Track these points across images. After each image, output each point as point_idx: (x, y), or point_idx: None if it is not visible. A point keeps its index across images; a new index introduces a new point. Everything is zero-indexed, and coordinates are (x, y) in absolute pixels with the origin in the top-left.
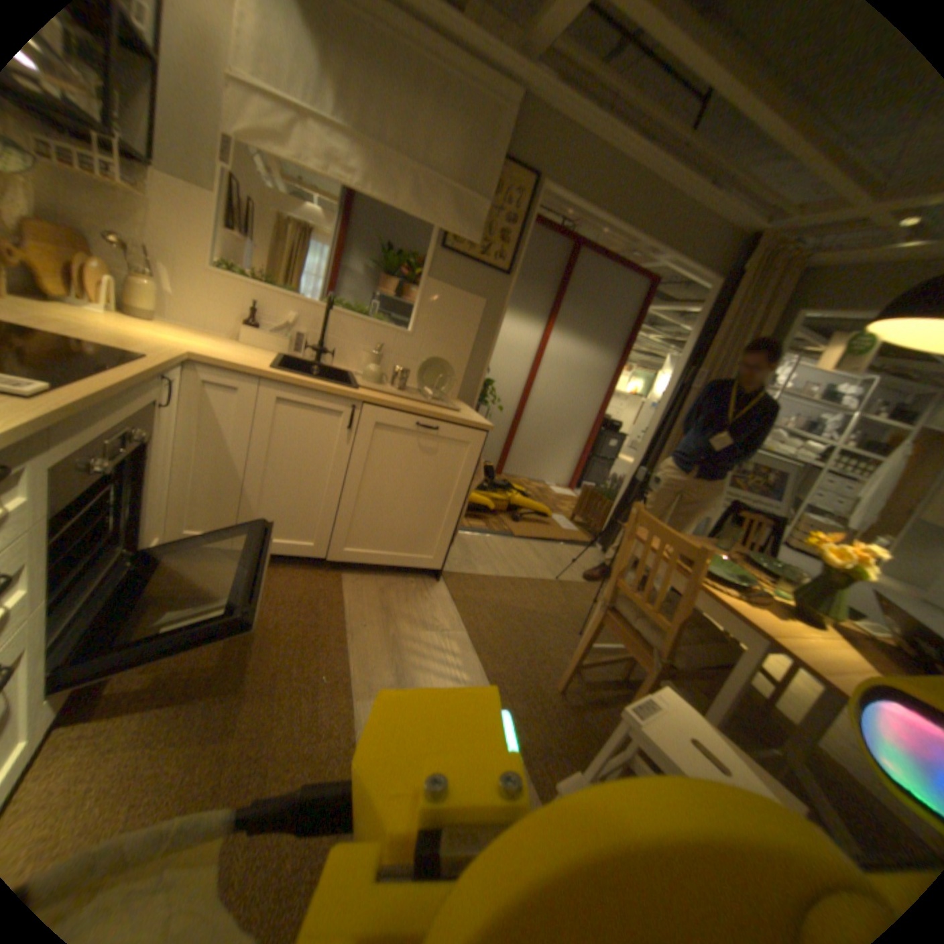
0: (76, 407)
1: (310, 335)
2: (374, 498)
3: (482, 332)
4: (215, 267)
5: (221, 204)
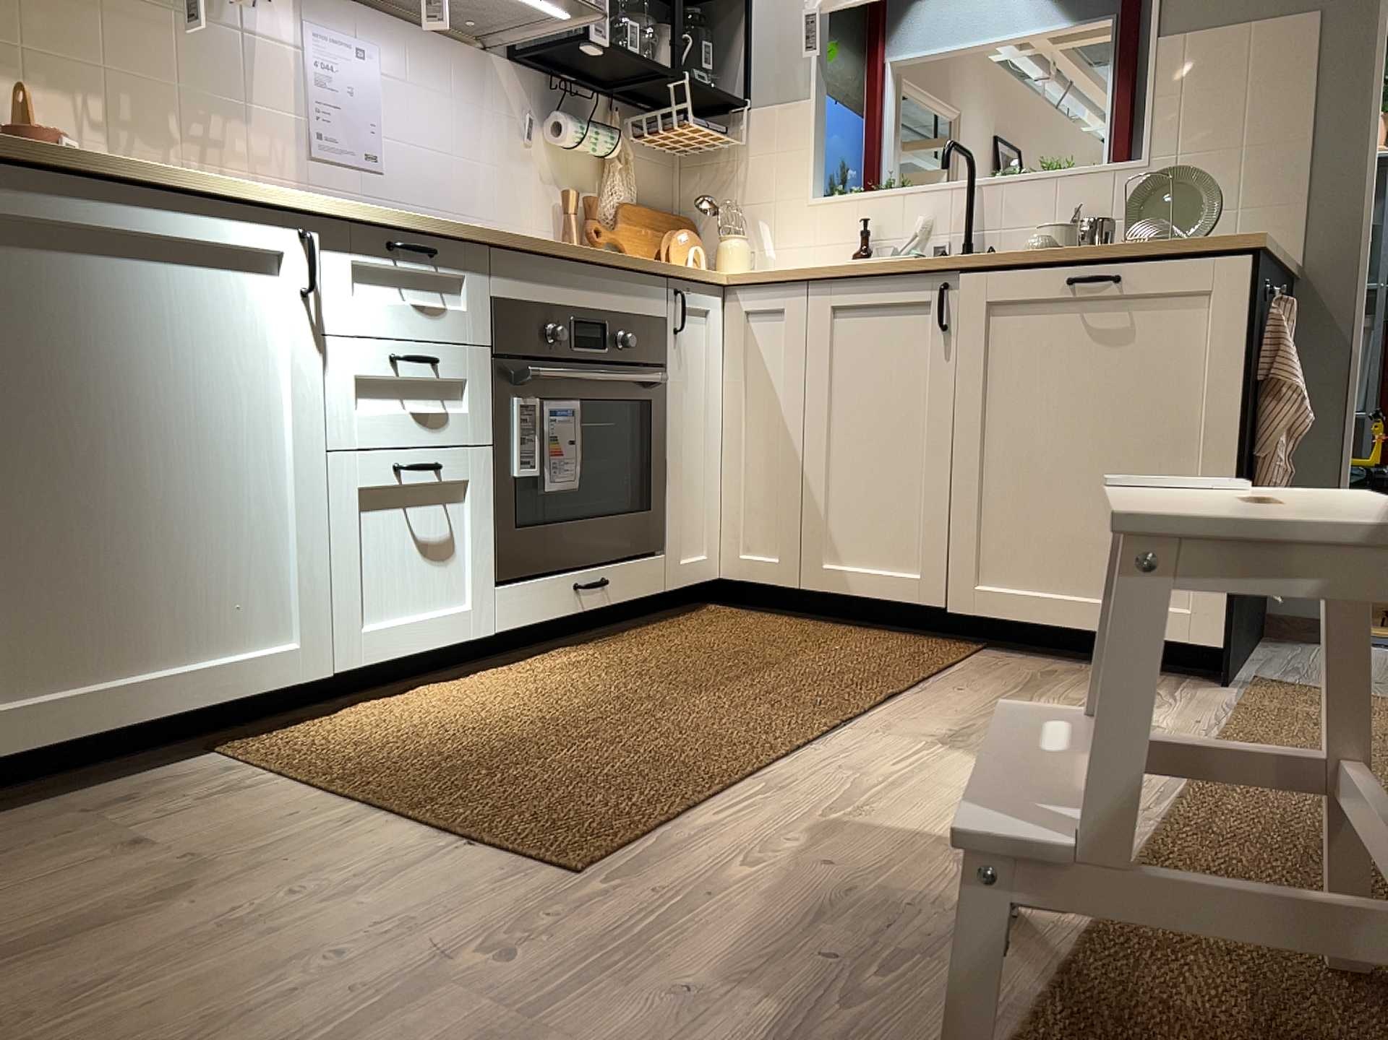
0: (513, 242)
1: (952, 246)
2: (1016, 466)
3: (1324, 89)
4: (818, 199)
5: (824, 116)
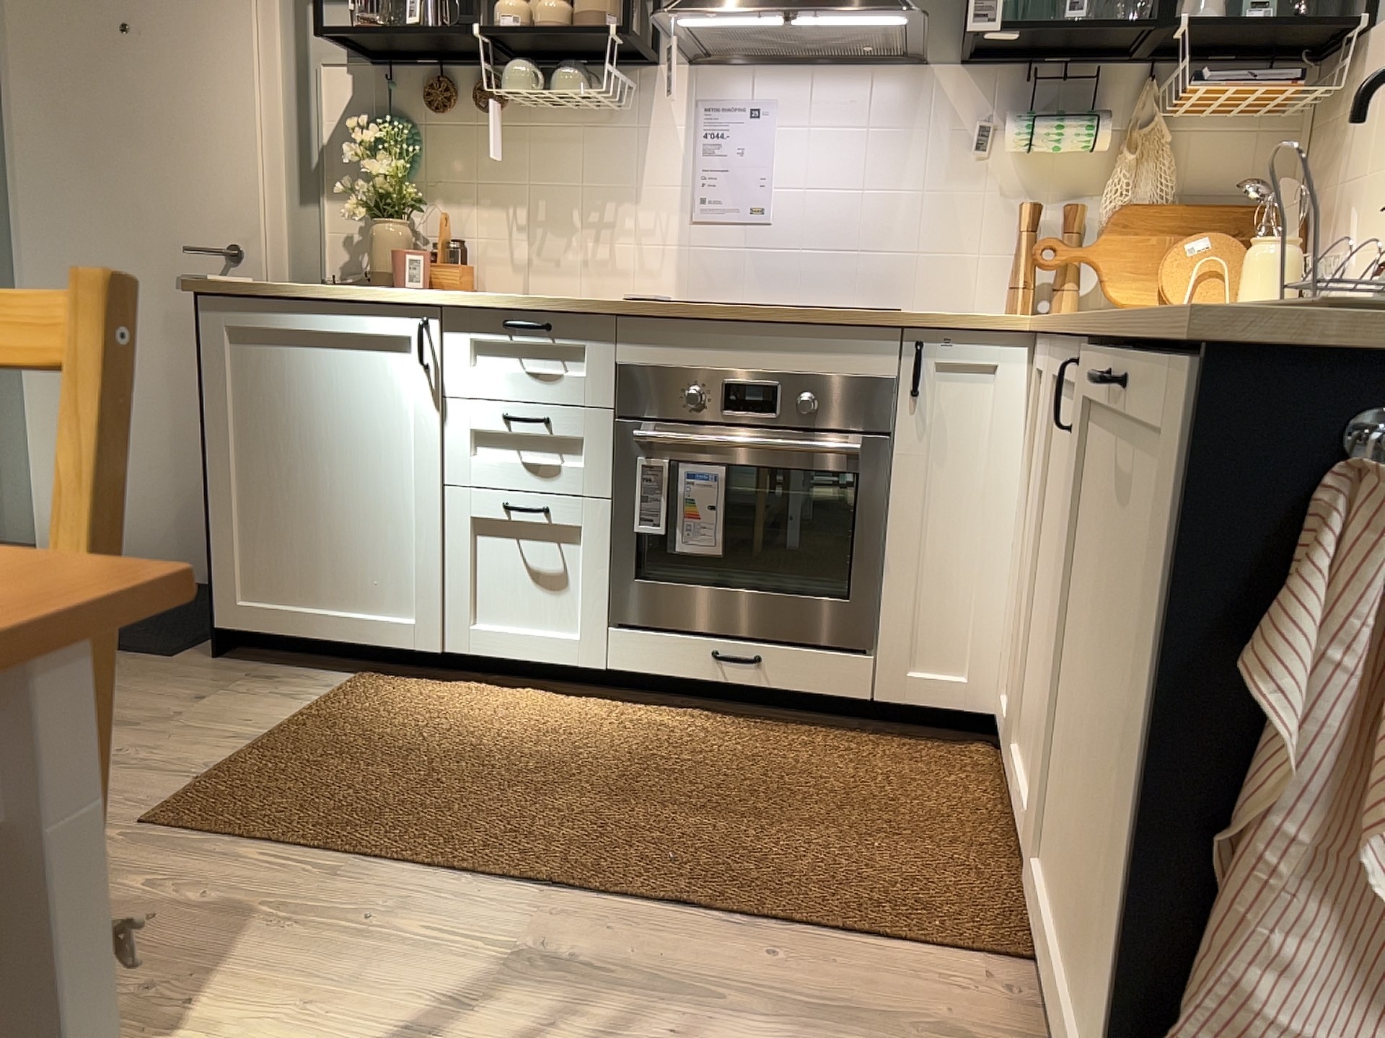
0: (637, 309)
1: None
2: (1080, 702)
3: None
4: None
5: None
